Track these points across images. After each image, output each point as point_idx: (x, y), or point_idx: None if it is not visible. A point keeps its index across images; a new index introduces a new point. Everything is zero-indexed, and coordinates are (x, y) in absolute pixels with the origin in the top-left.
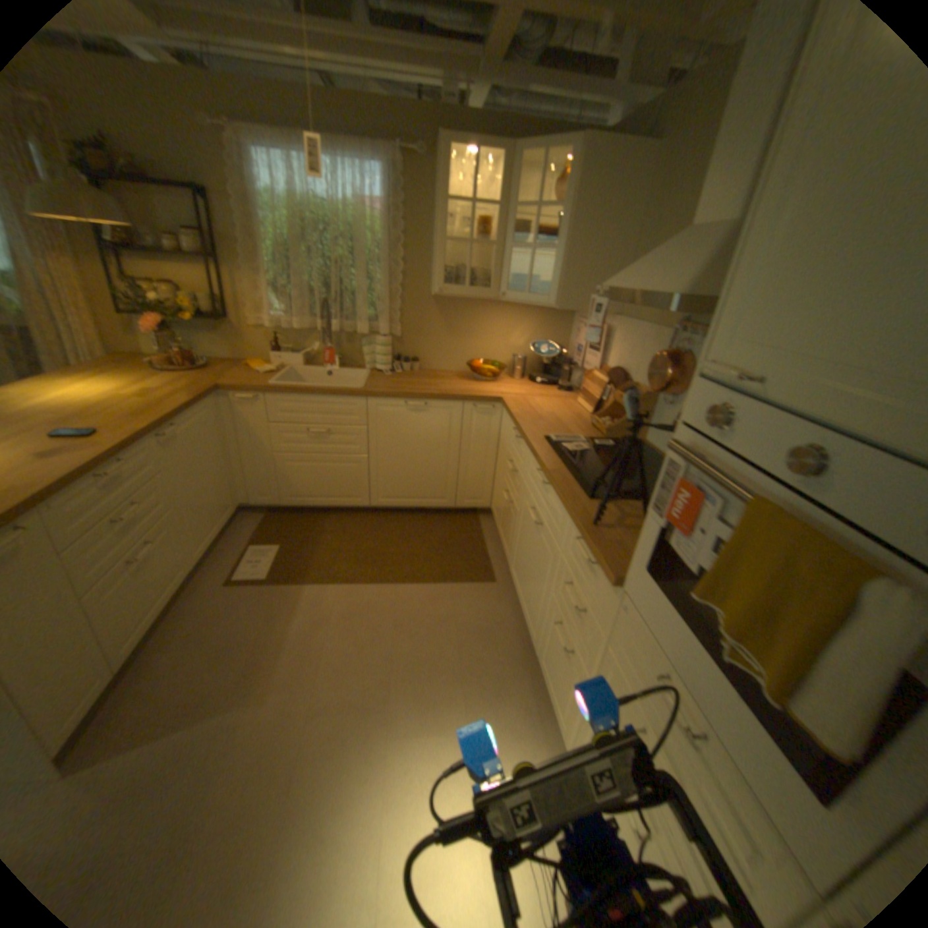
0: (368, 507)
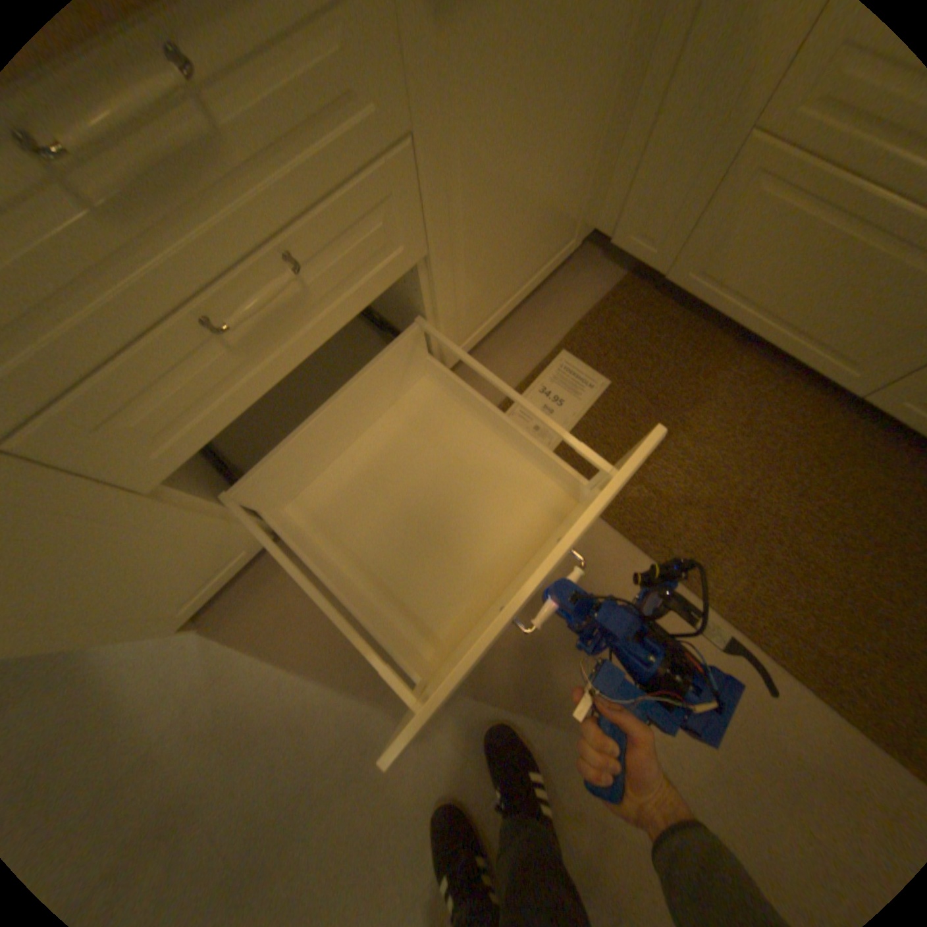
0: (858, 395)
